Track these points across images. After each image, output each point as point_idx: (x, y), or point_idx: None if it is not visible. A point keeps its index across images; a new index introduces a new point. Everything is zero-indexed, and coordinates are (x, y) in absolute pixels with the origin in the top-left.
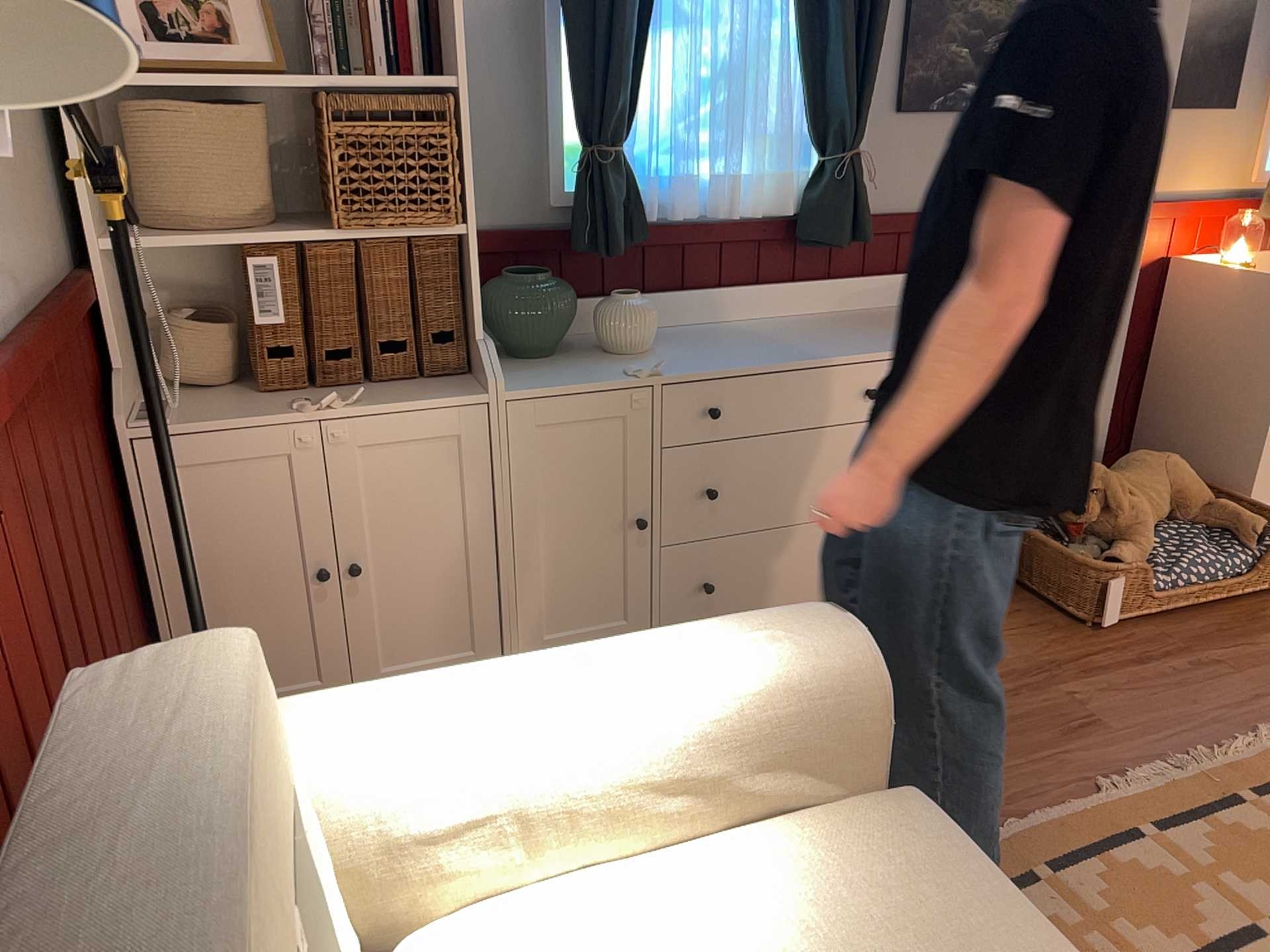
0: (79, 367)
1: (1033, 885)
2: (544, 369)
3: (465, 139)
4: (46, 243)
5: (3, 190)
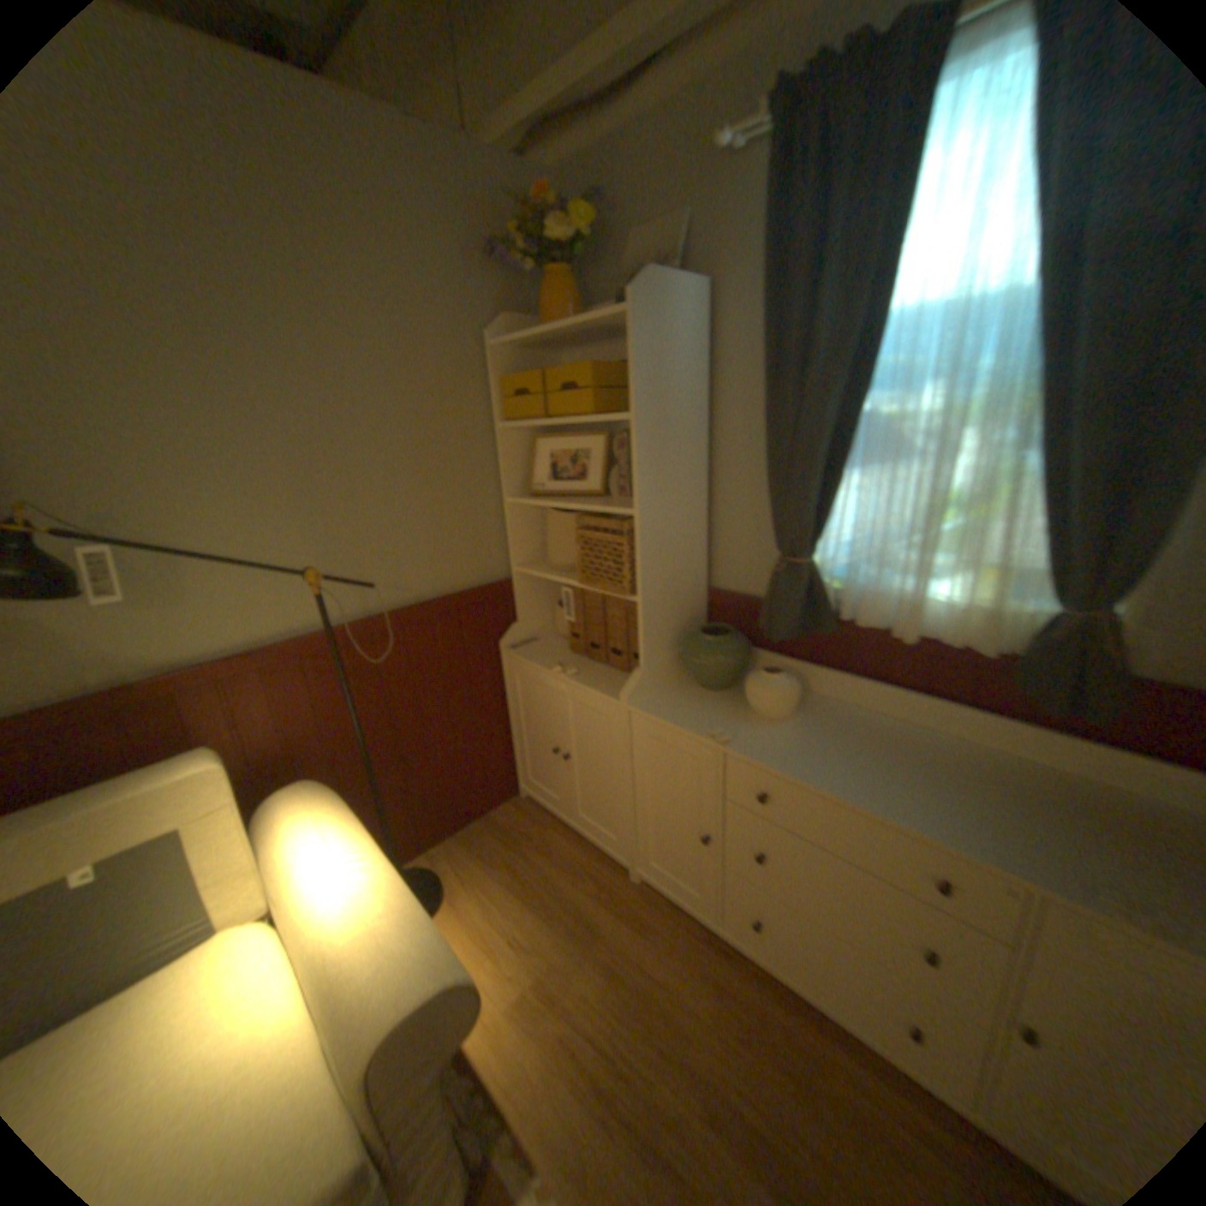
0: (477, 620)
1: None
2: (690, 701)
3: (641, 546)
4: (476, 568)
5: (424, 553)
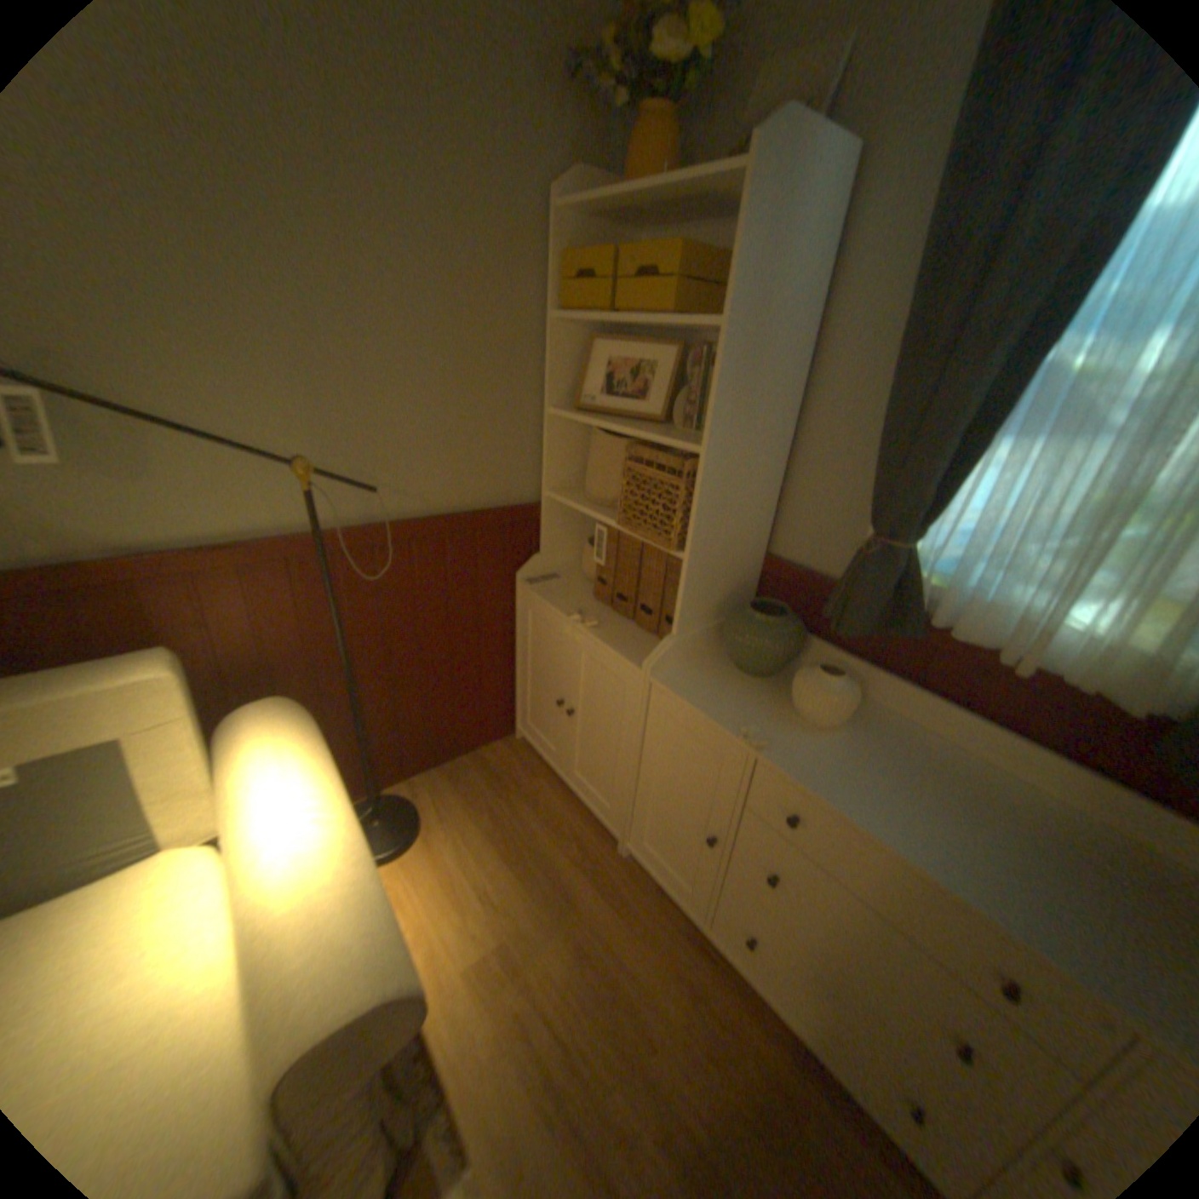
0: (494, 544)
1: None
2: (722, 683)
3: (701, 493)
4: (501, 485)
5: (443, 459)
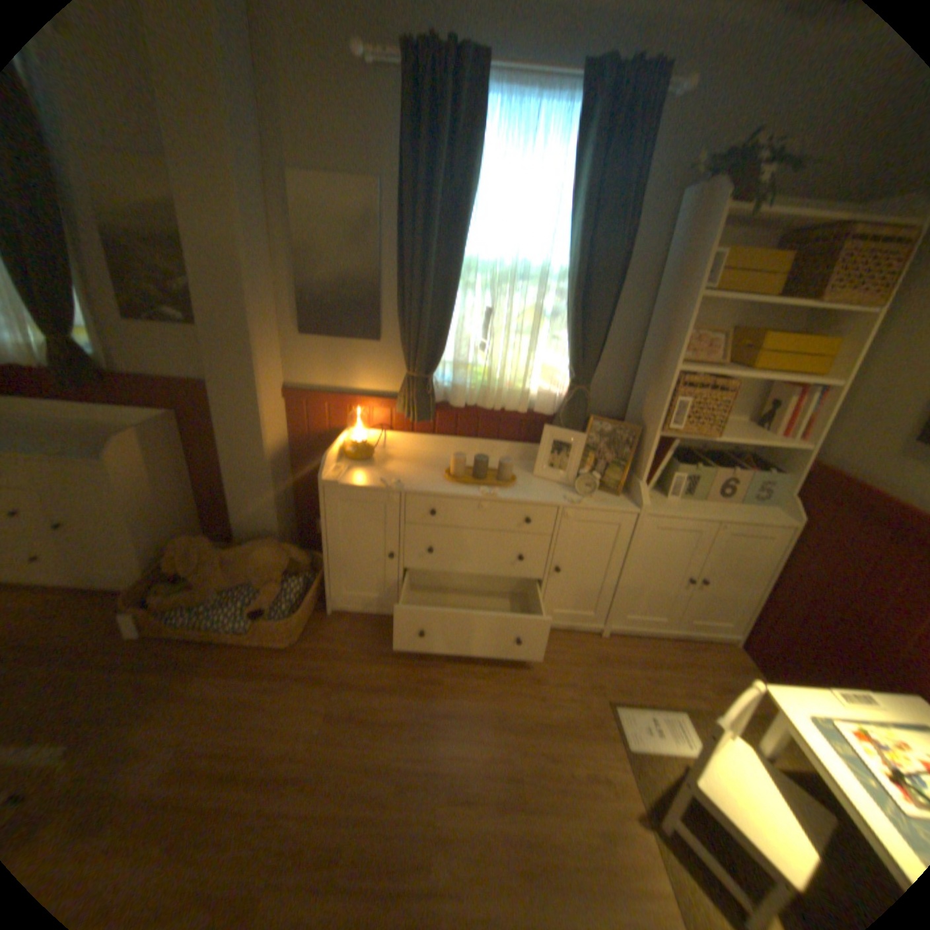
0: None
1: None
2: None
3: None
4: None
5: None
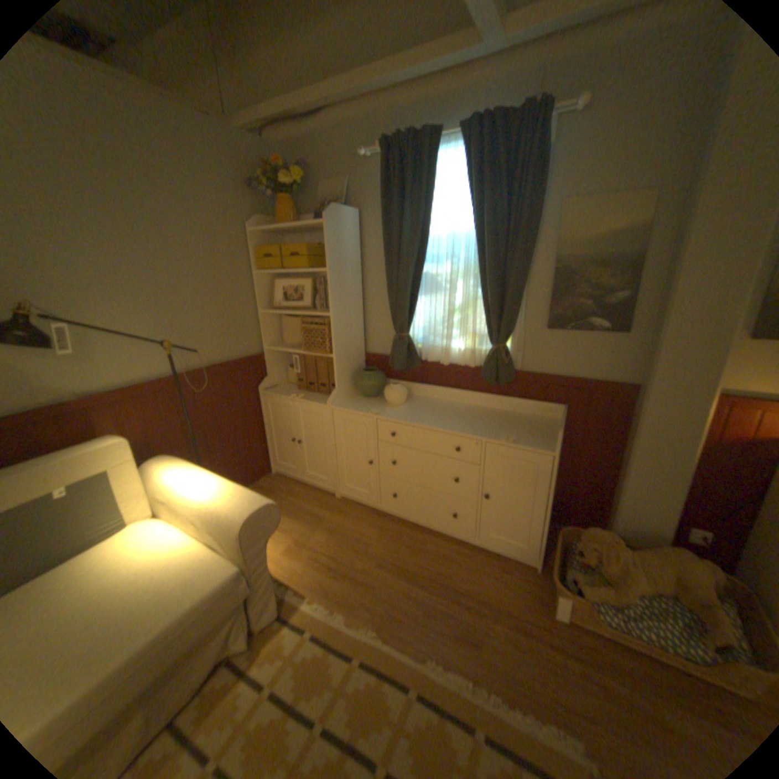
0: (245, 375)
1: (346, 665)
2: (359, 403)
3: (333, 331)
4: (244, 348)
5: (216, 339)
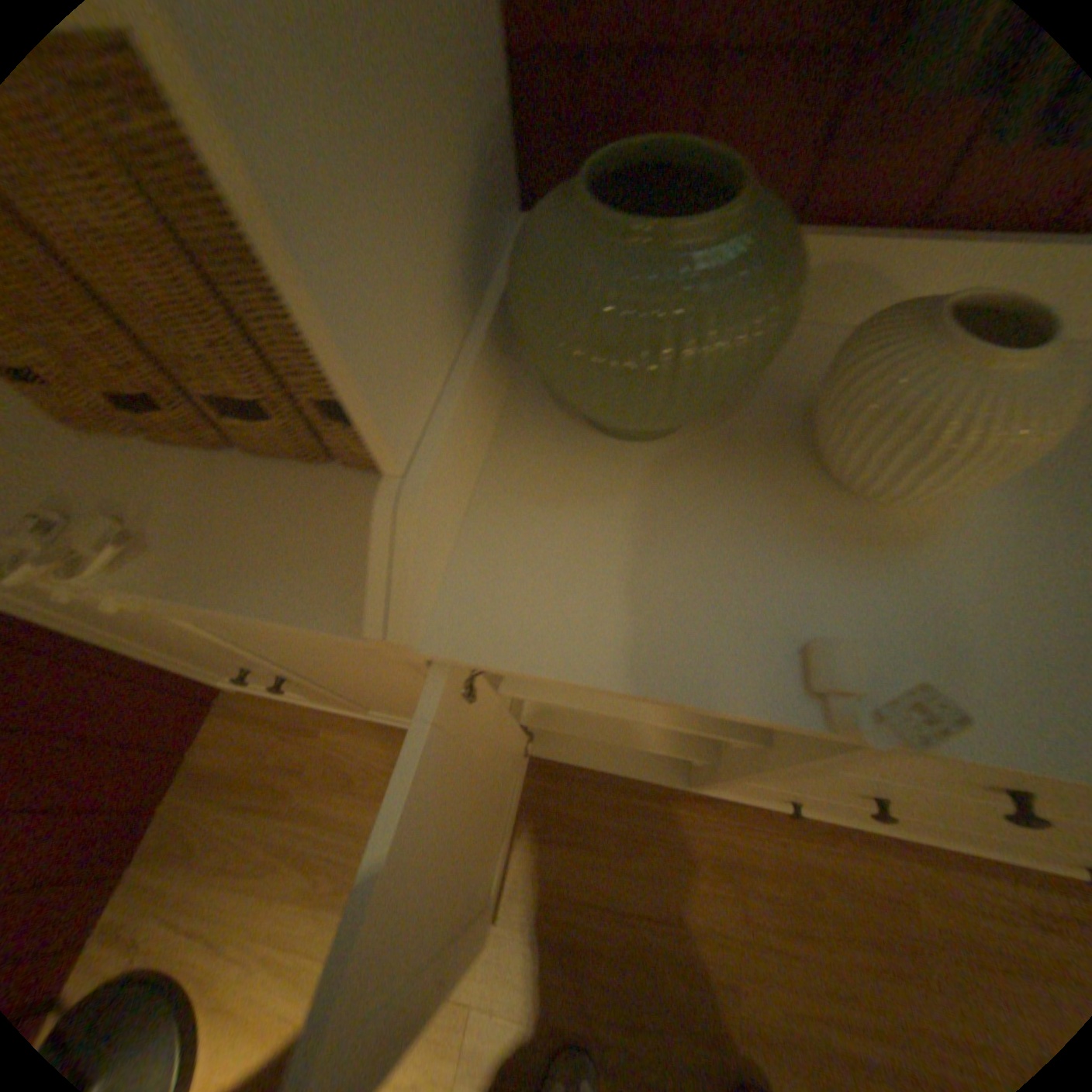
0: None
1: None
2: (620, 515)
3: None
4: None
5: None
